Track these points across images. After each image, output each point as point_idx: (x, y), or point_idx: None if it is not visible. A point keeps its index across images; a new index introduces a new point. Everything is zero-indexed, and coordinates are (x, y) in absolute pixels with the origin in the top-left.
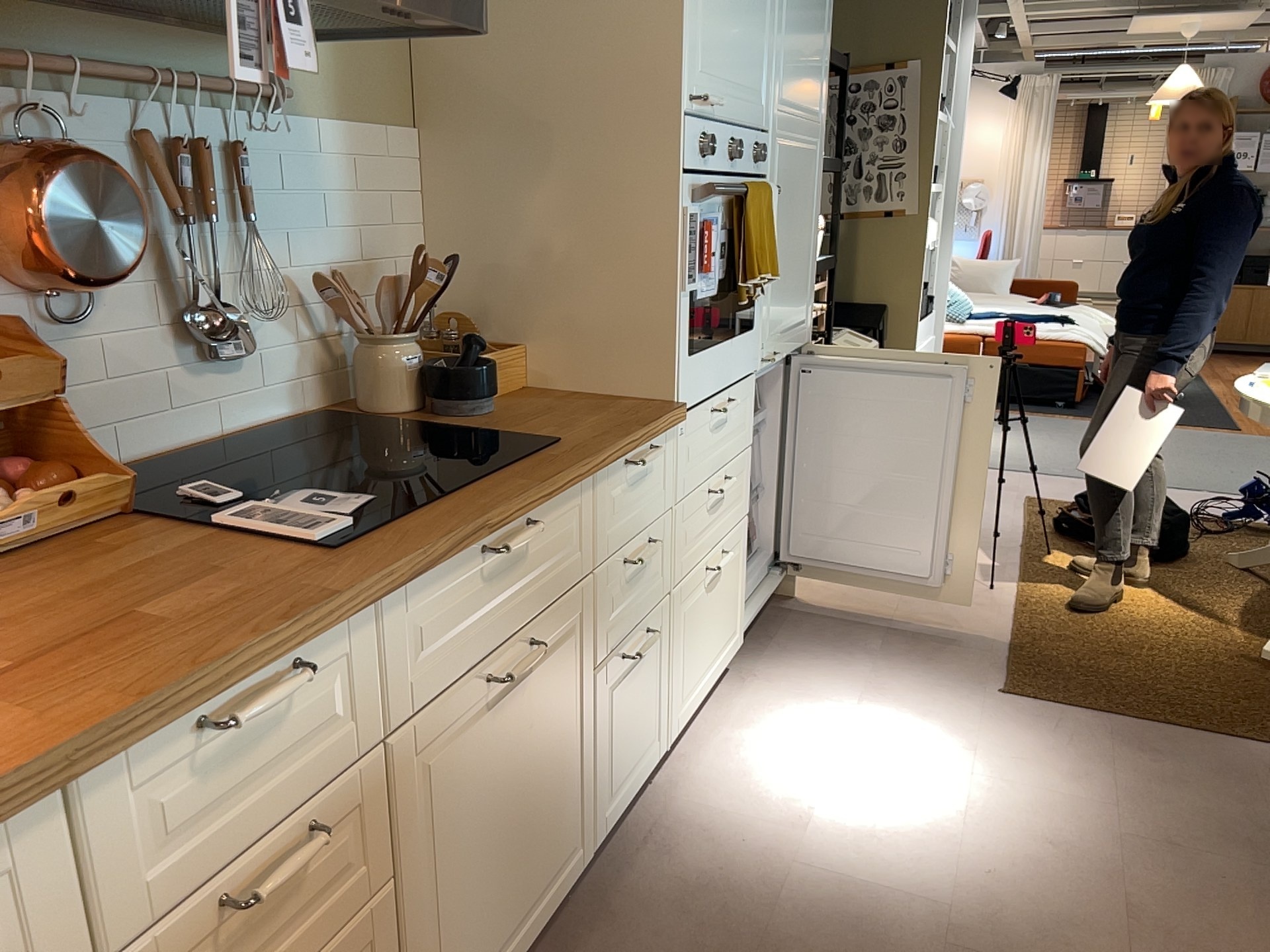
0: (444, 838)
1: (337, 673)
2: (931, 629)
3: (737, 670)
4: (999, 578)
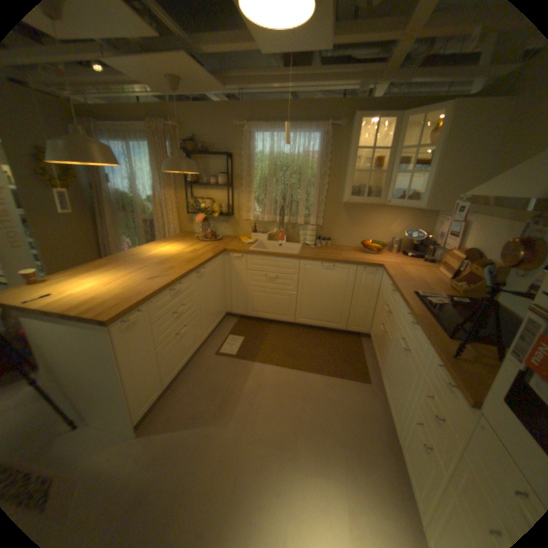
0: (394, 351)
1: (399, 300)
2: None
3: None
4: None
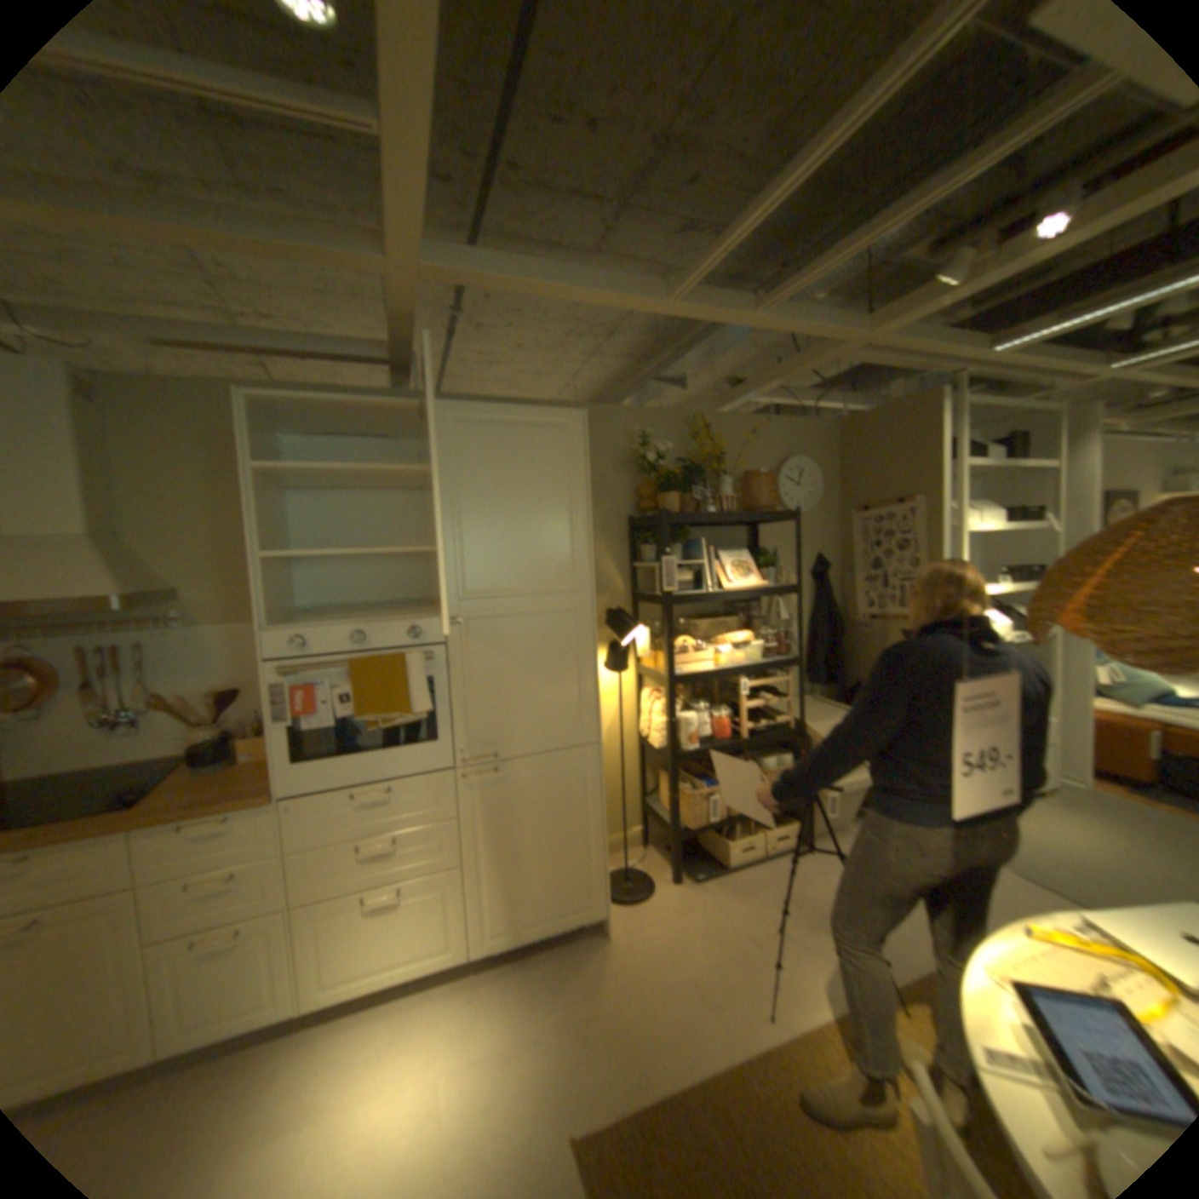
0: None
1: None
2: (644, 1034)
3: (473, 982)
4: (804, 1018)
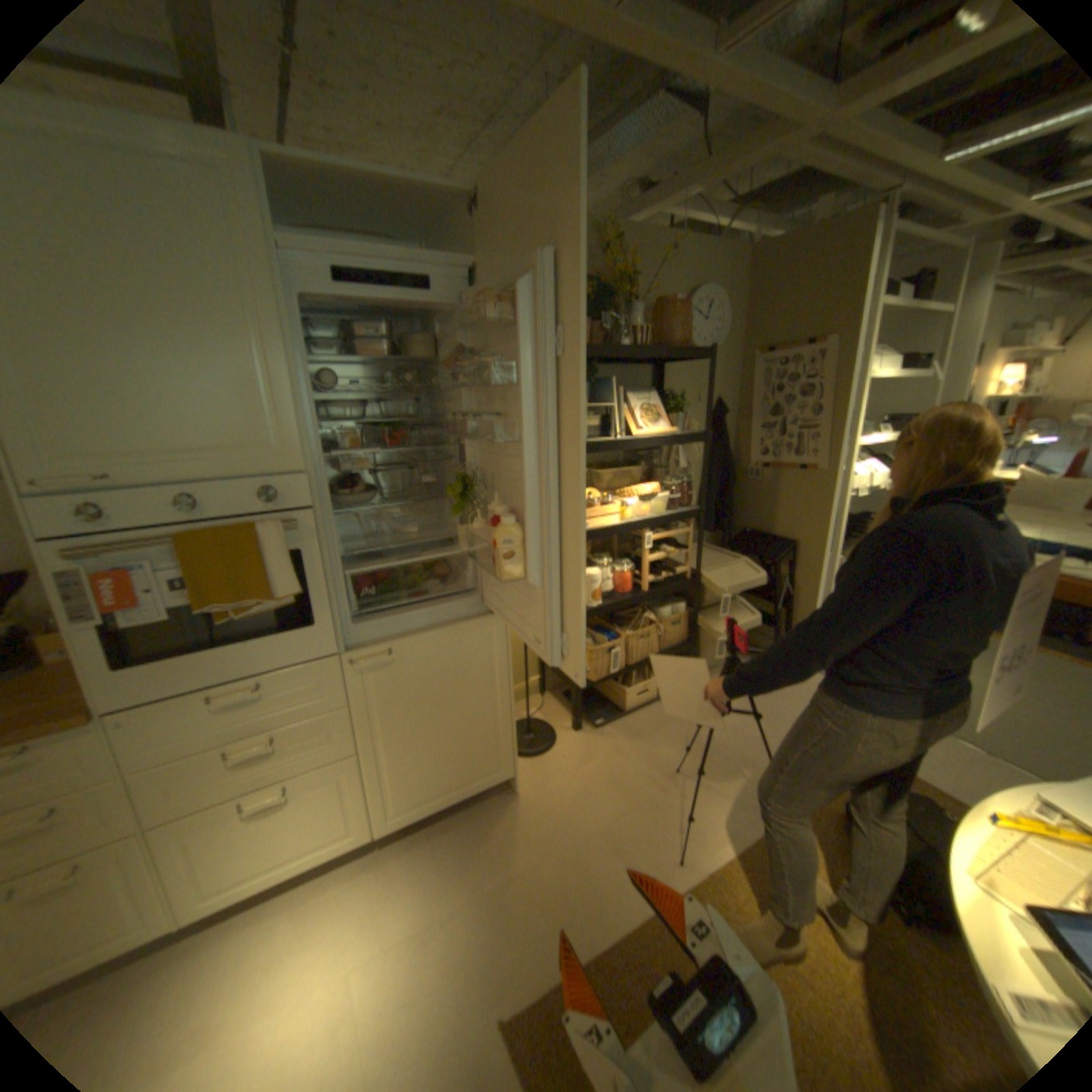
0: None
1: None
2: (560, 892)
3: (377, 855)
4: (708, 856)
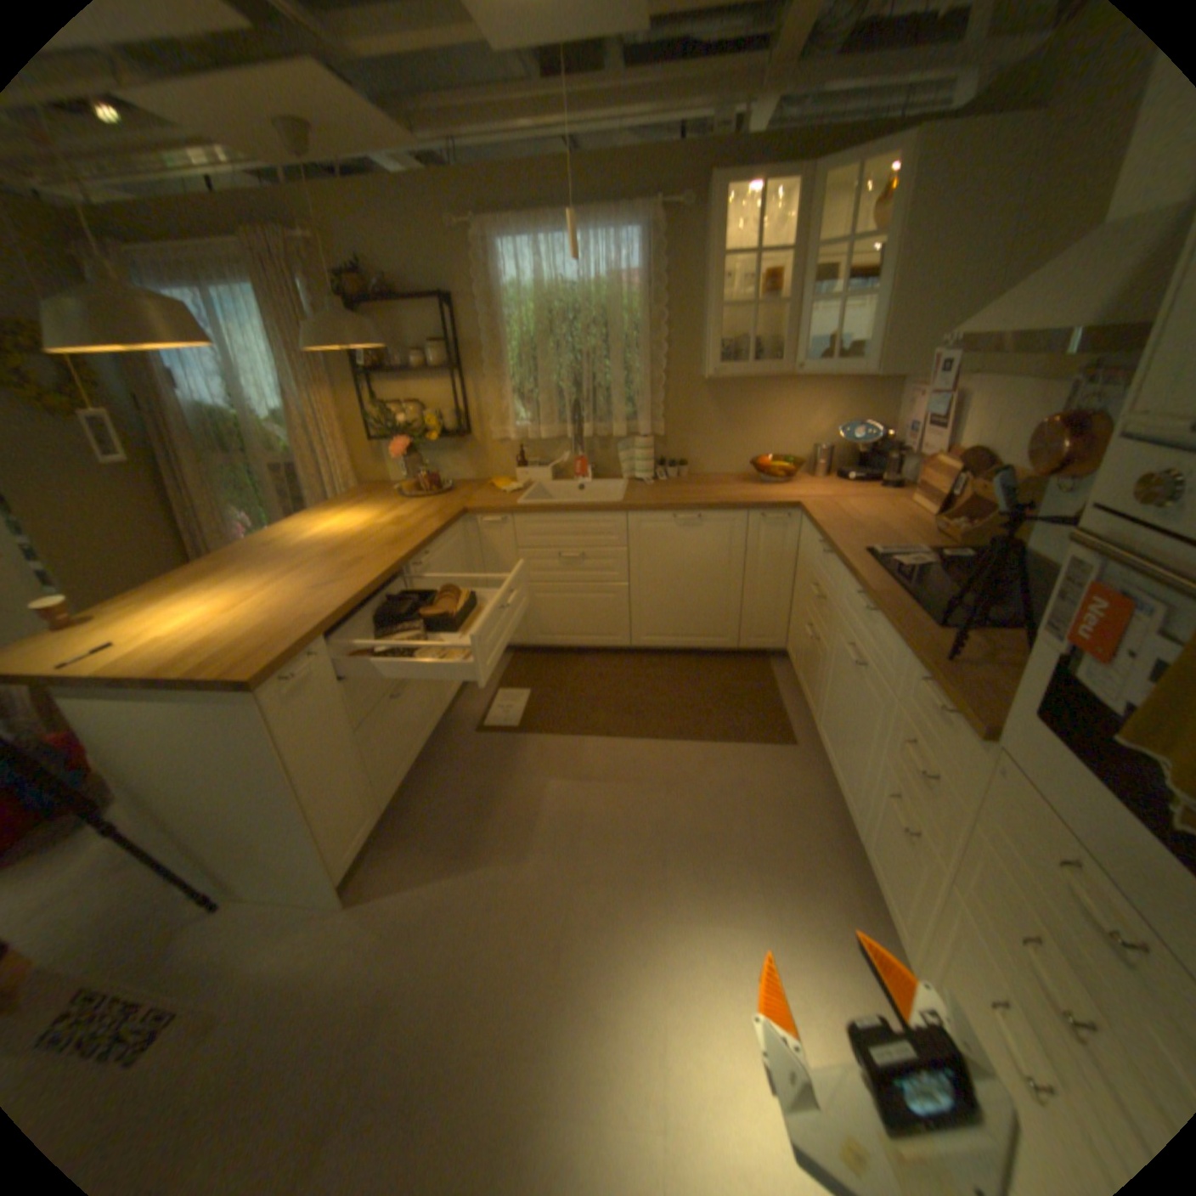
0: (835, 672)
1: (836, 570)
2: None
3: None
4: None
